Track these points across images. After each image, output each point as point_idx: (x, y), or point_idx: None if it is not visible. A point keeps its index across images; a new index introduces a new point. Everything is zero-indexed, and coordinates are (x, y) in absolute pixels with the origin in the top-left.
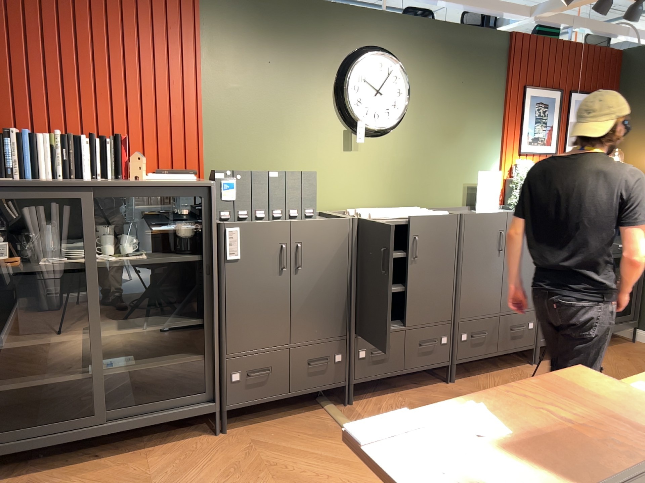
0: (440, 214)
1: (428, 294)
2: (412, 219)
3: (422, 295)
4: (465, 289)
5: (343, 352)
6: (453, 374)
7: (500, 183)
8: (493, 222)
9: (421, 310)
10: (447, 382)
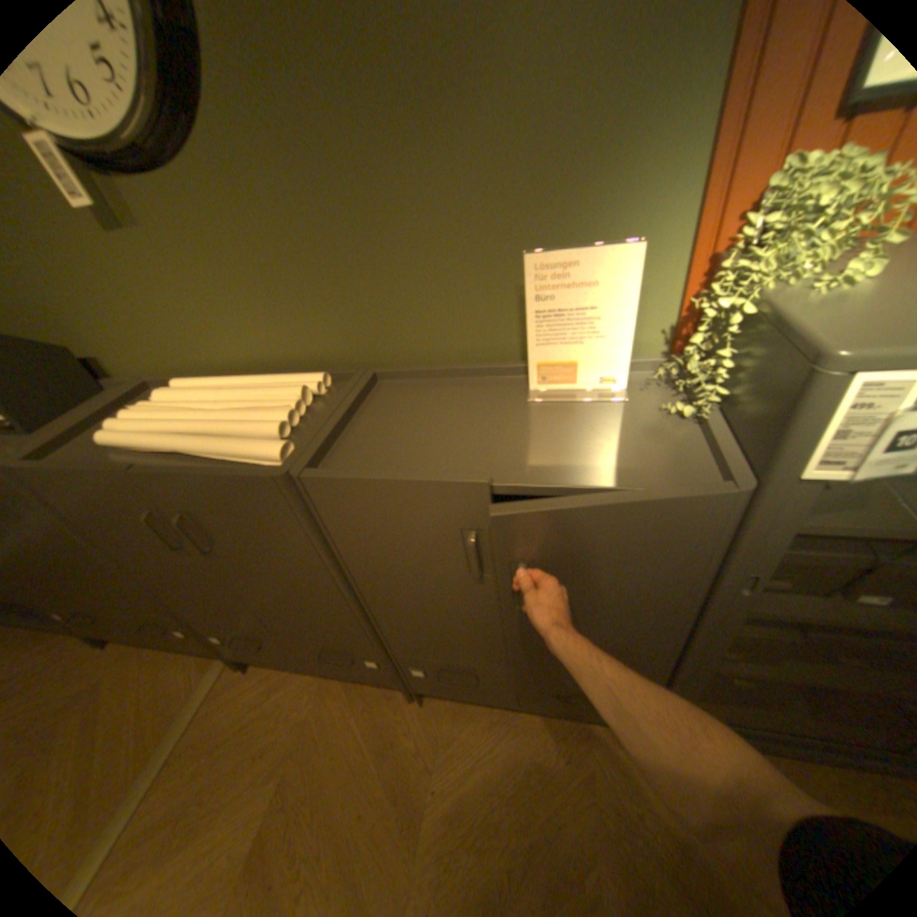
0: (252, 455)
1: (289, 606)
2: (137, 478)
3: (273, 604)
4: (386, 619)
5: (179, 630)
6: (414, 699)
7: (634, 293)
8: (427, 507)
9: (287, 621)
10: (408, 700)
